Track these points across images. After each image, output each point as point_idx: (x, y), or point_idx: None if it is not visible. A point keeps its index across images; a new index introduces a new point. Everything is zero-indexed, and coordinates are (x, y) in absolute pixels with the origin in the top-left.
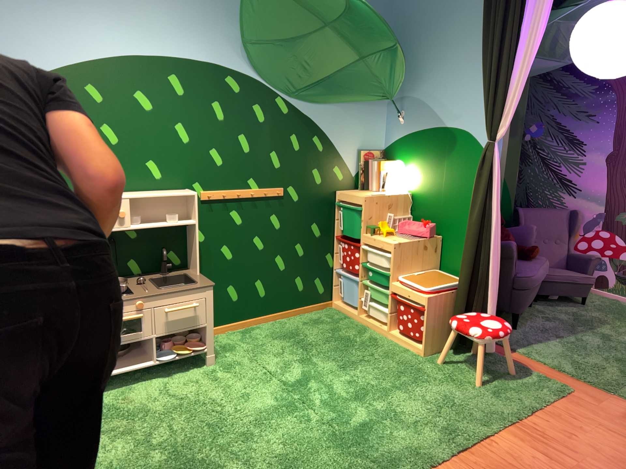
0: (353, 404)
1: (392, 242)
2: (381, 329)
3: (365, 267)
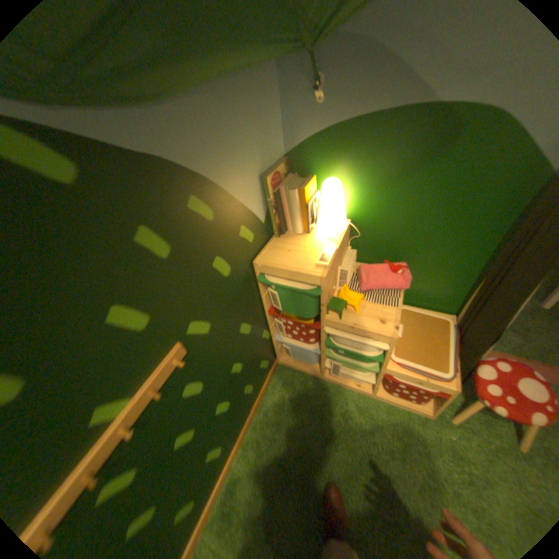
0: None
1: (388, 331)
2: (361, 390)
3: (334, 349)
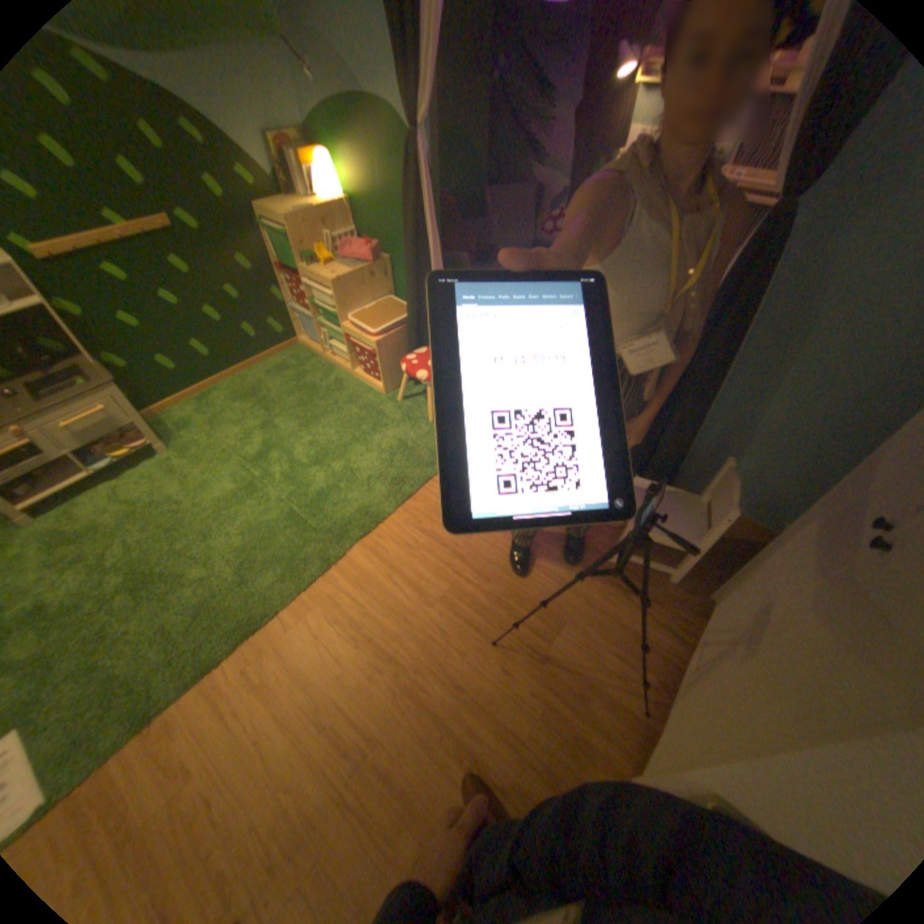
0: (311, 471)
1: (329, 279)
2: (345, 369)
3: (311, 306)
